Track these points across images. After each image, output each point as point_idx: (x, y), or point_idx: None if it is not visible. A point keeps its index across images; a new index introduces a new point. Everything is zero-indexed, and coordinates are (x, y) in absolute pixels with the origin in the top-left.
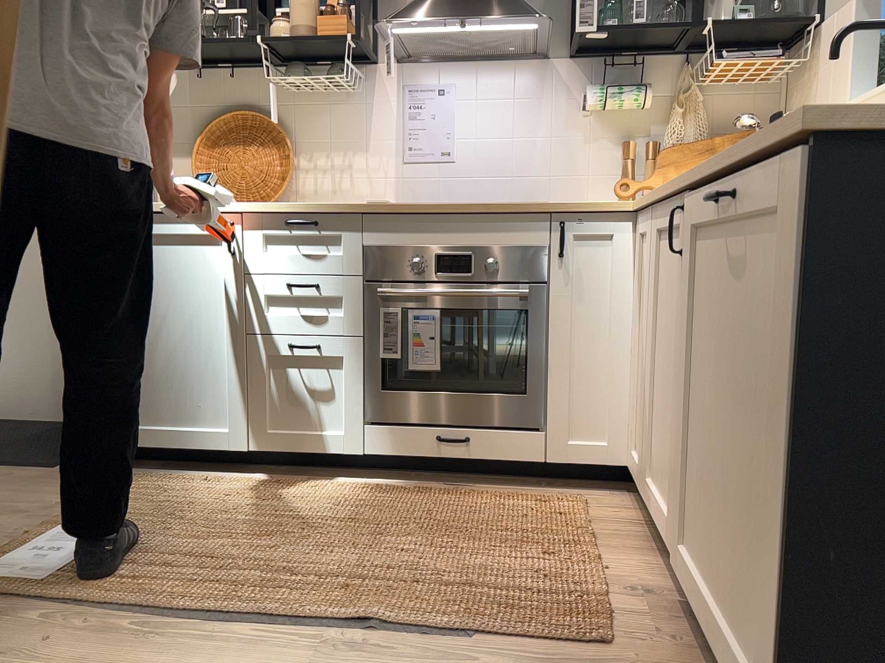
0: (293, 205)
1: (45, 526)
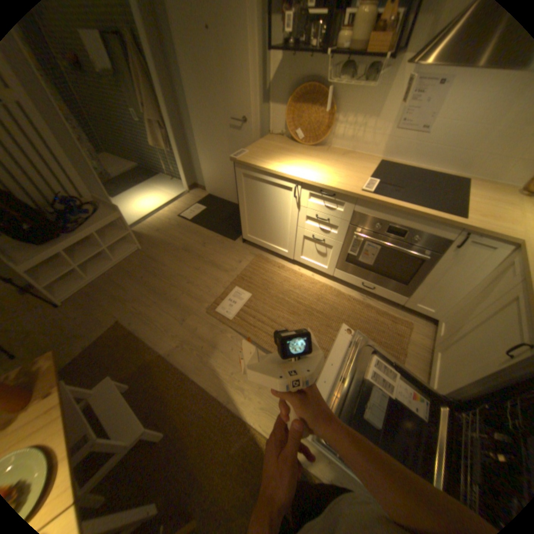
0: (325, 185)
1: (231, 281)
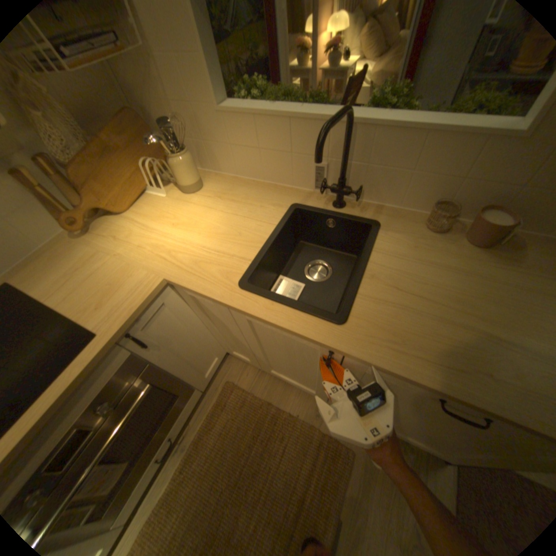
0: None
1: None
